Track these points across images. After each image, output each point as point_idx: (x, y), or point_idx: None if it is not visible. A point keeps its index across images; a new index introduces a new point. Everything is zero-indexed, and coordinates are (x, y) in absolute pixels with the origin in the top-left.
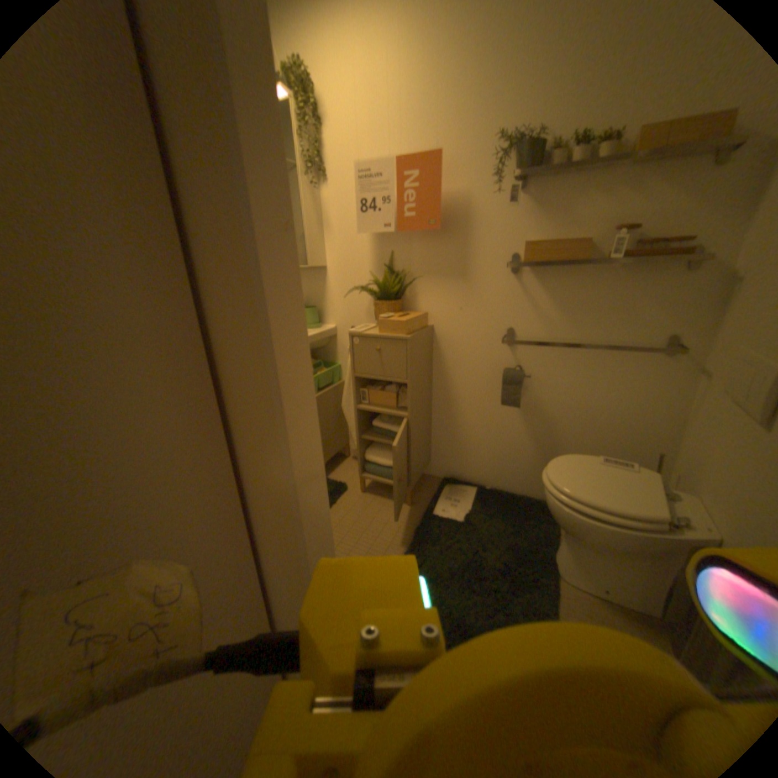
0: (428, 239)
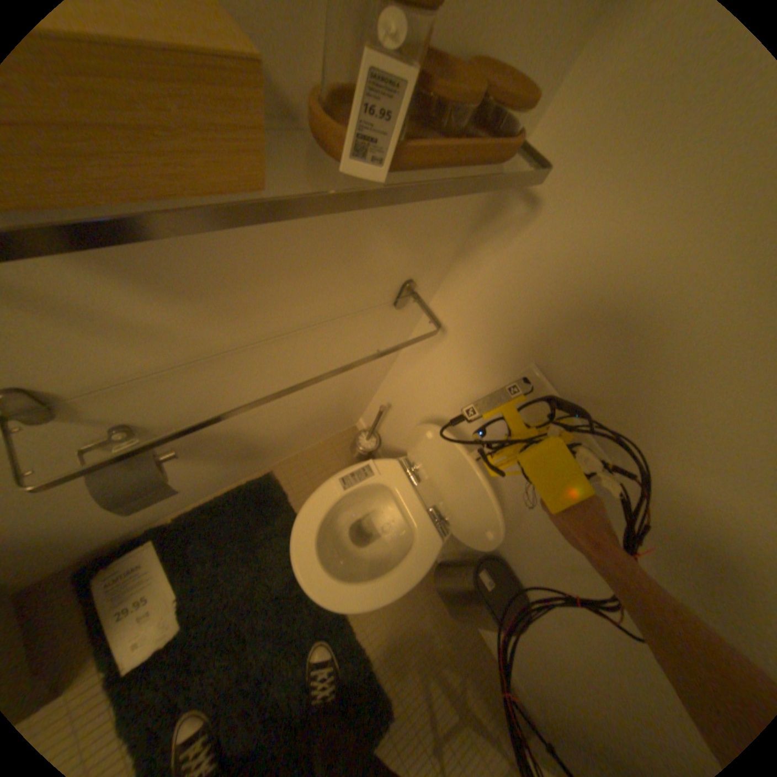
0: None
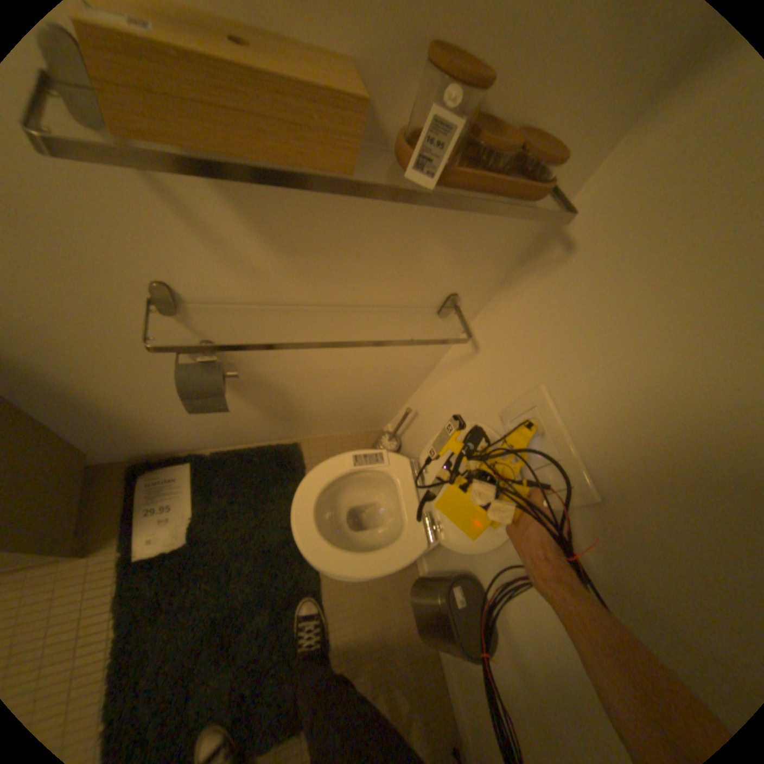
0: None
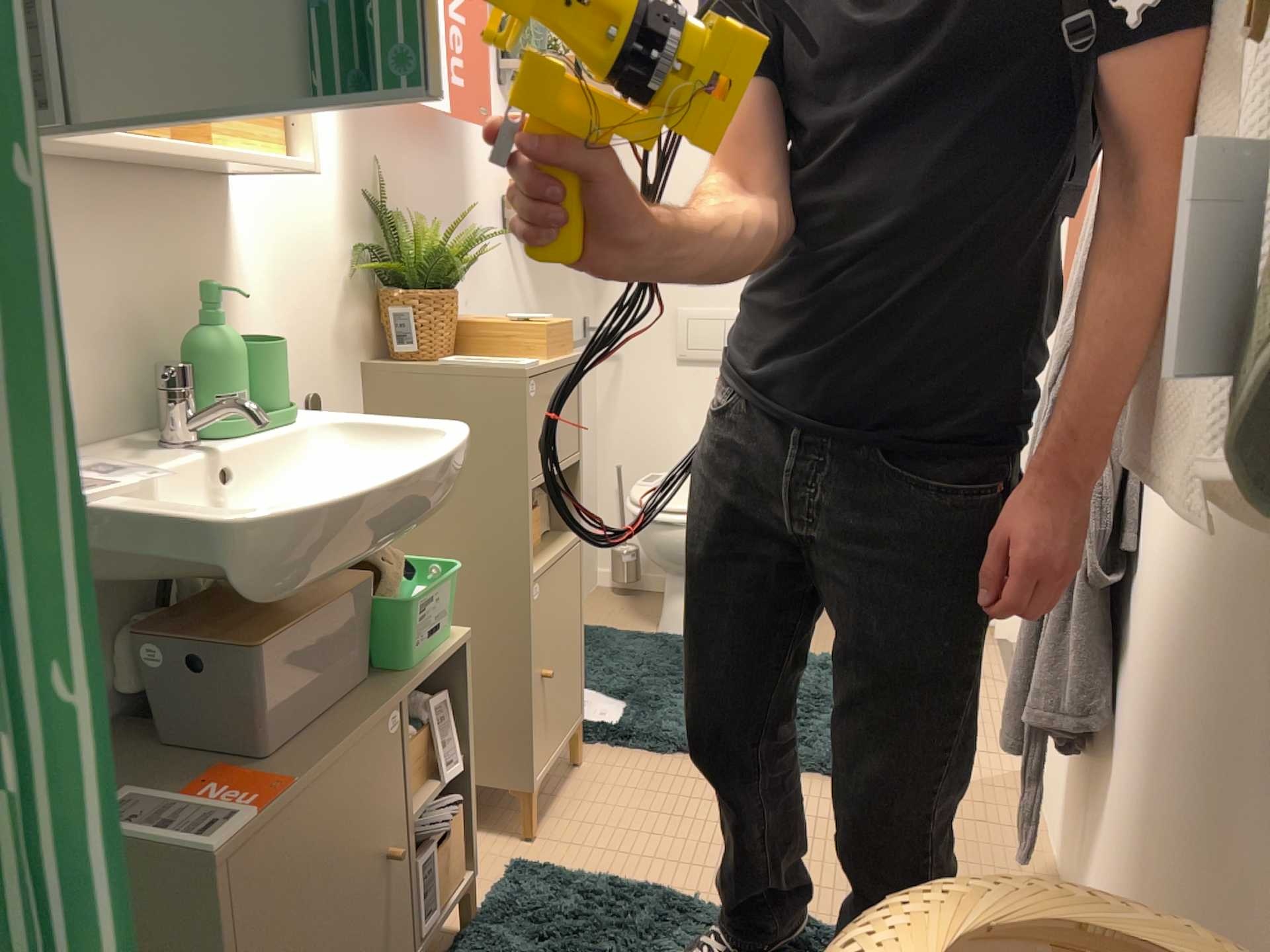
0: (424, 149)
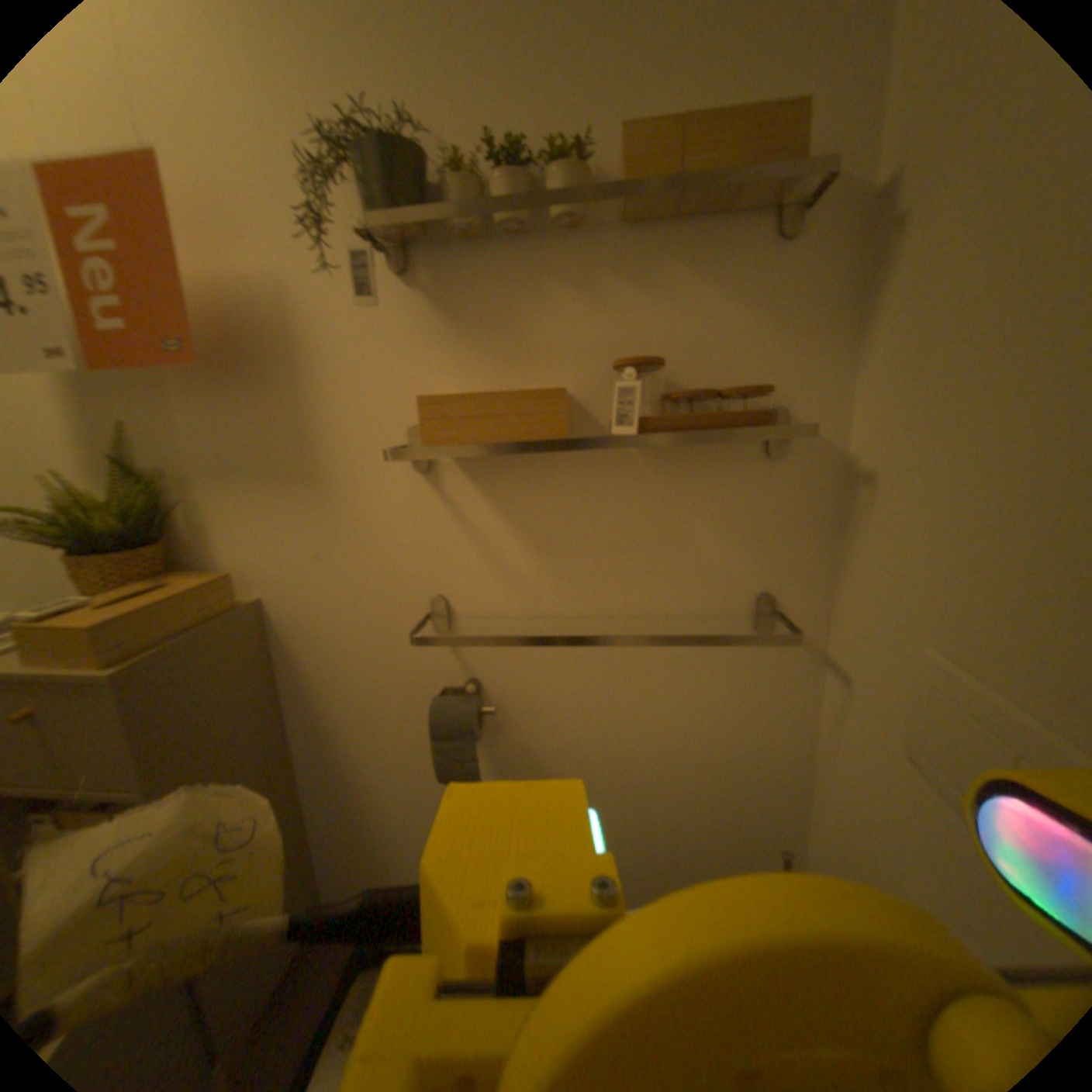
0: (200, 394)
